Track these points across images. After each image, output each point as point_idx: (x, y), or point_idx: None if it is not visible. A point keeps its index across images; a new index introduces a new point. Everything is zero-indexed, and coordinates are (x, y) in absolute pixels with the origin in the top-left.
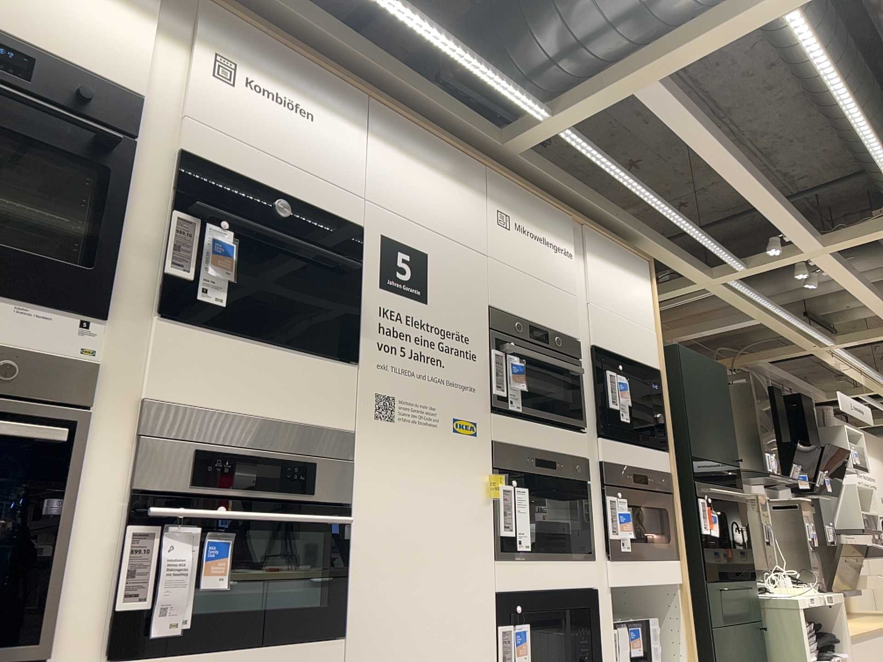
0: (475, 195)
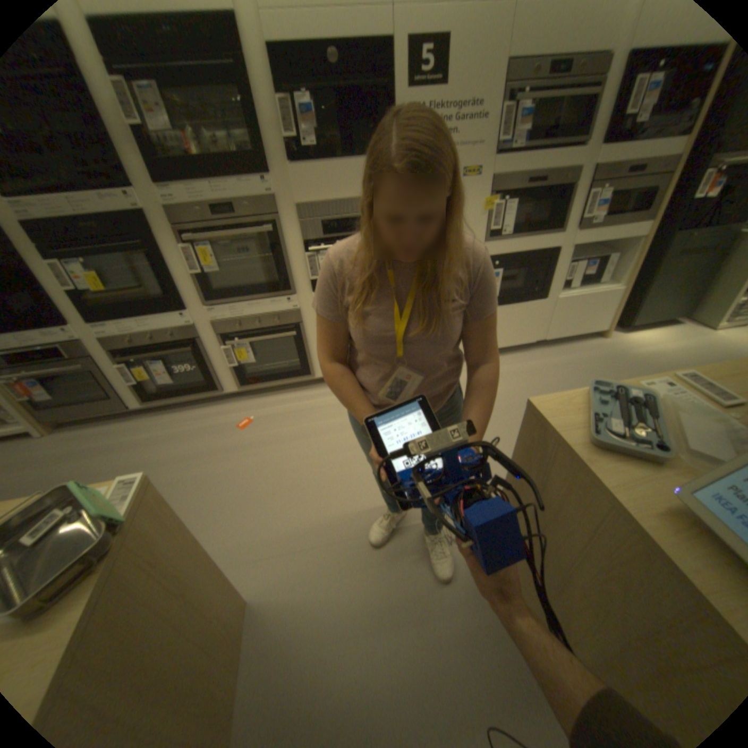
0: None
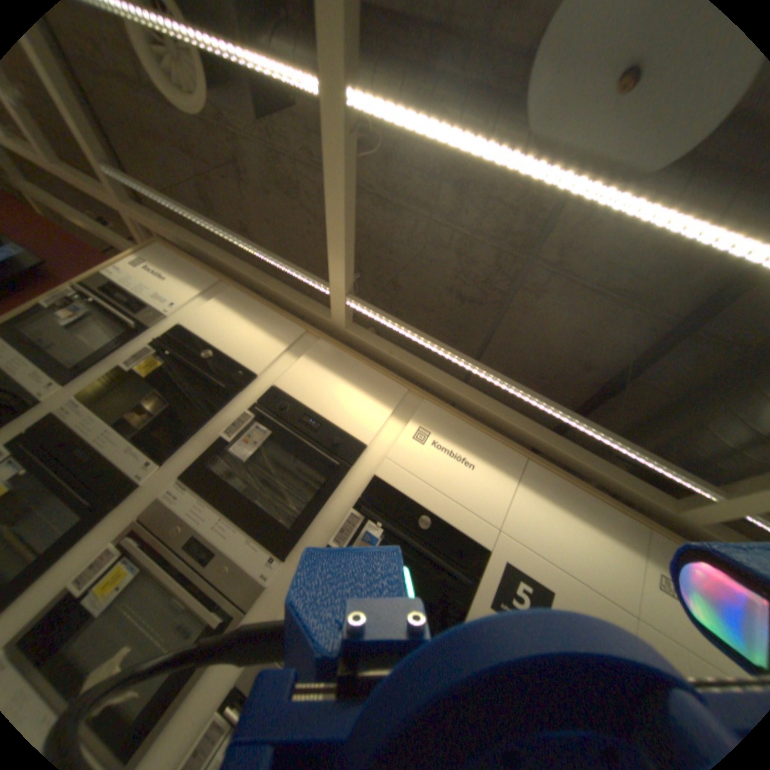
0: (638, 550)
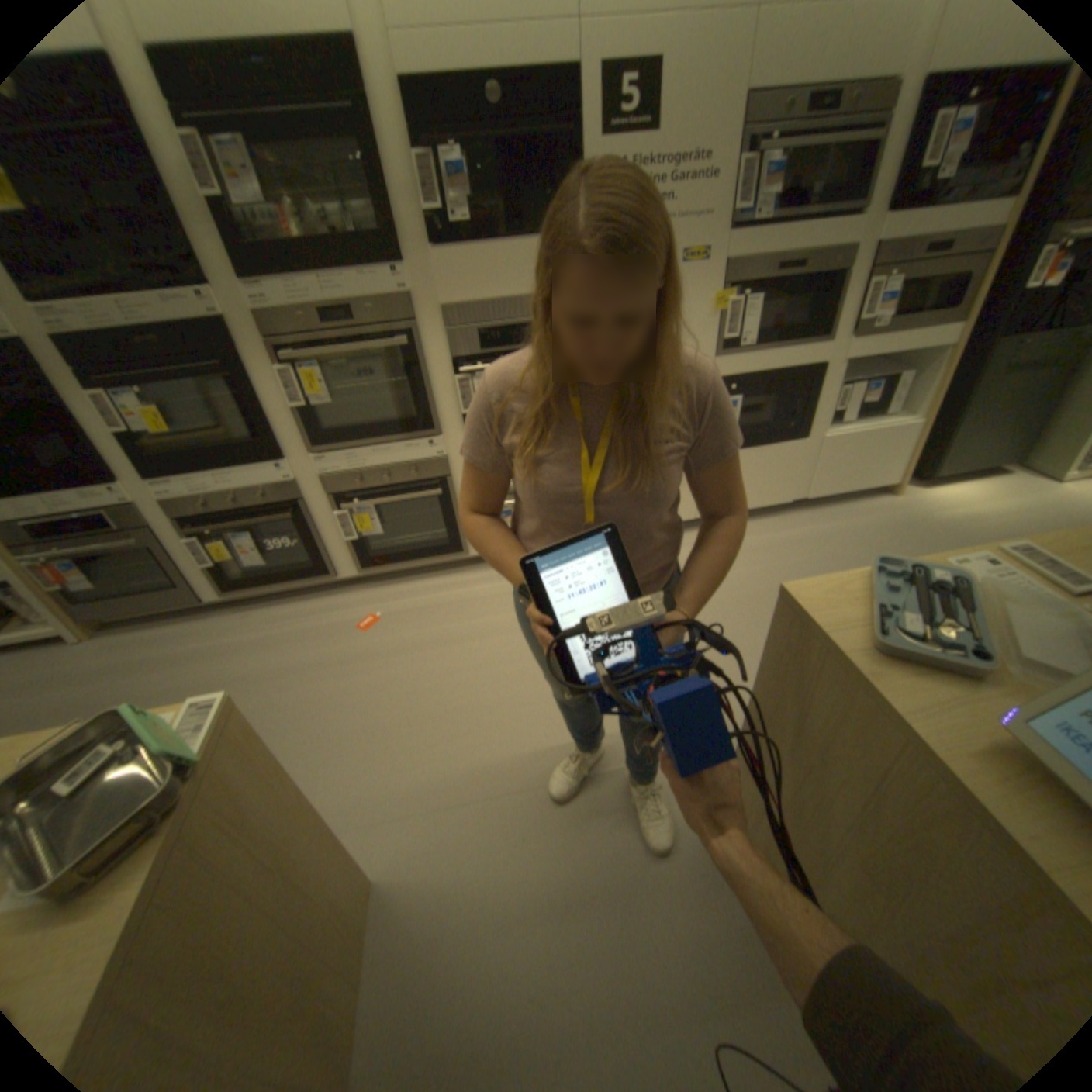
0: None
